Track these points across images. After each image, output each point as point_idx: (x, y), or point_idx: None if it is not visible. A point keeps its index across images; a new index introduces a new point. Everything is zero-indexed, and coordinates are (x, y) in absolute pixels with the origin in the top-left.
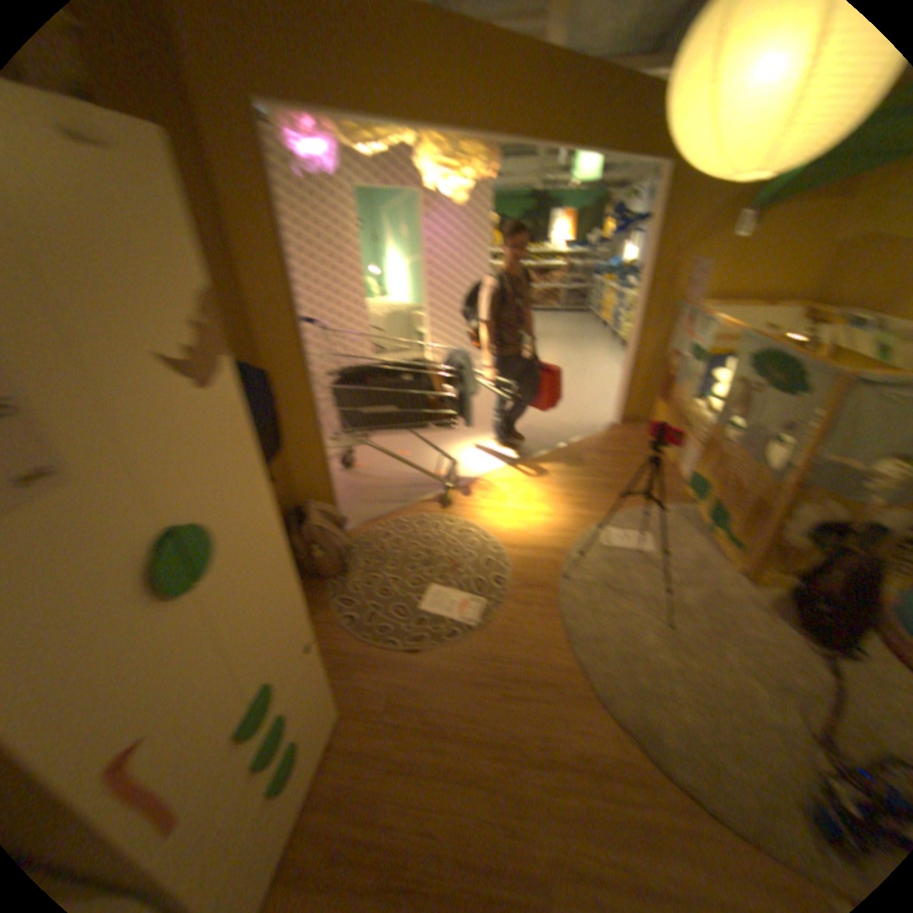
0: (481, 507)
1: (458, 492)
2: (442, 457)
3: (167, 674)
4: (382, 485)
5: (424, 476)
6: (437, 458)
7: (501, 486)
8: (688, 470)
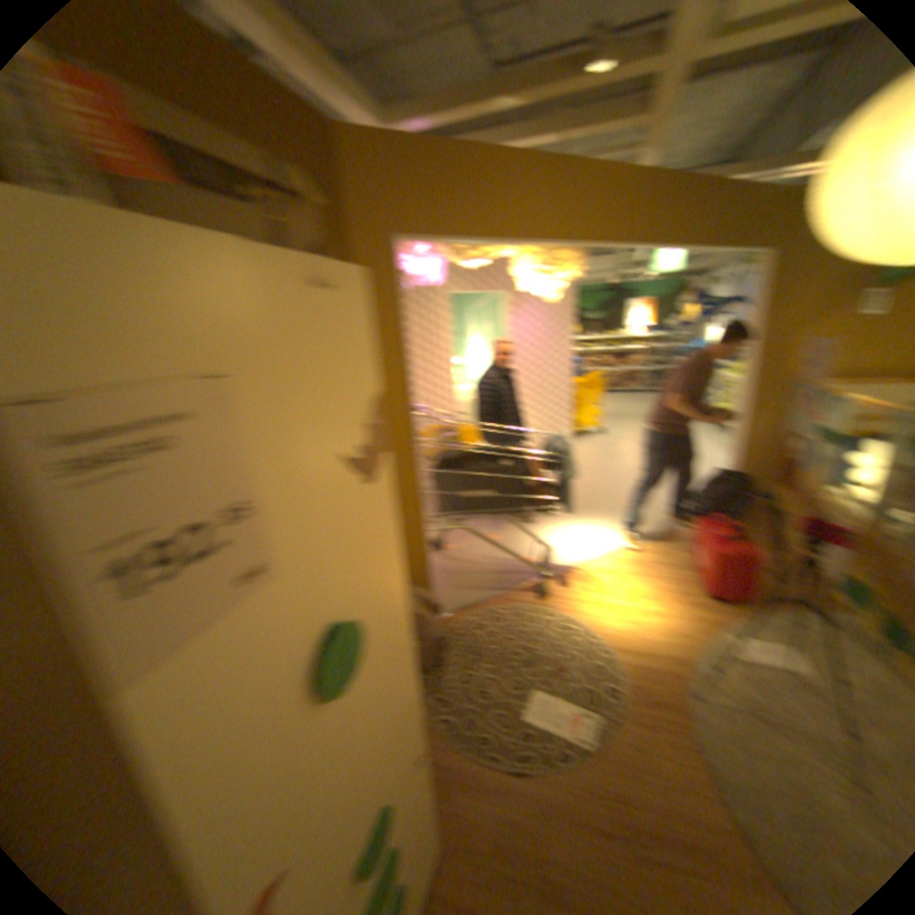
0: (582, 601)
1: (554, 581)
2: (533, 541)
3: (313, 788)
4: (473, 569)
5: (516, 561)
6: (528, 543)
7: (601, 577)
8: (834, 569)
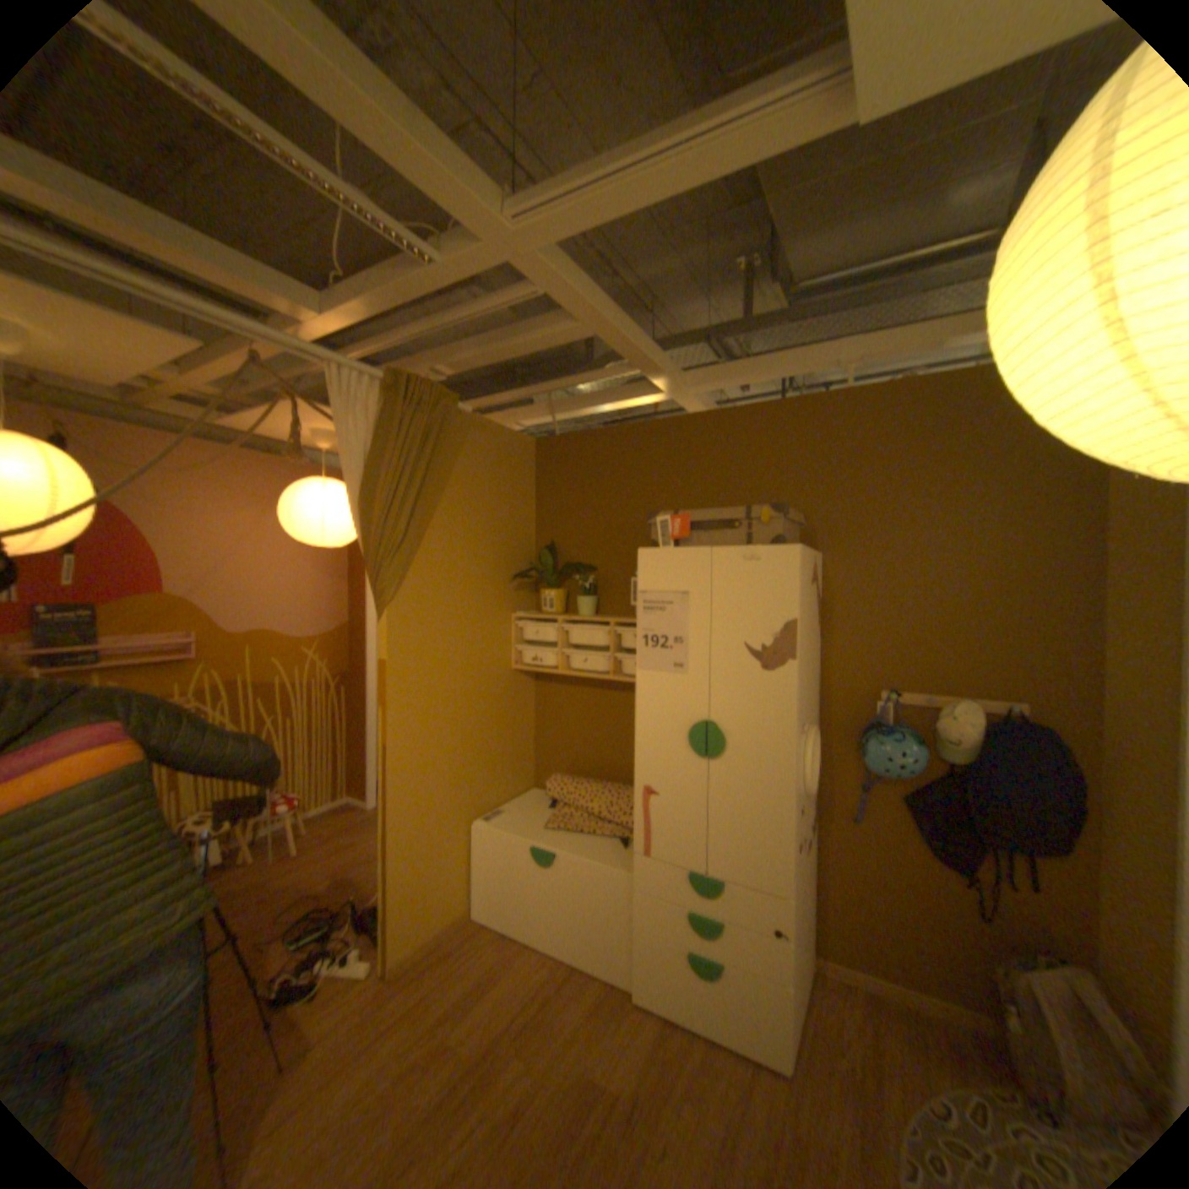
0: None
1: None
2: None
3: (678, 784)
4: None
5: None
6: None
7: None
8: None
